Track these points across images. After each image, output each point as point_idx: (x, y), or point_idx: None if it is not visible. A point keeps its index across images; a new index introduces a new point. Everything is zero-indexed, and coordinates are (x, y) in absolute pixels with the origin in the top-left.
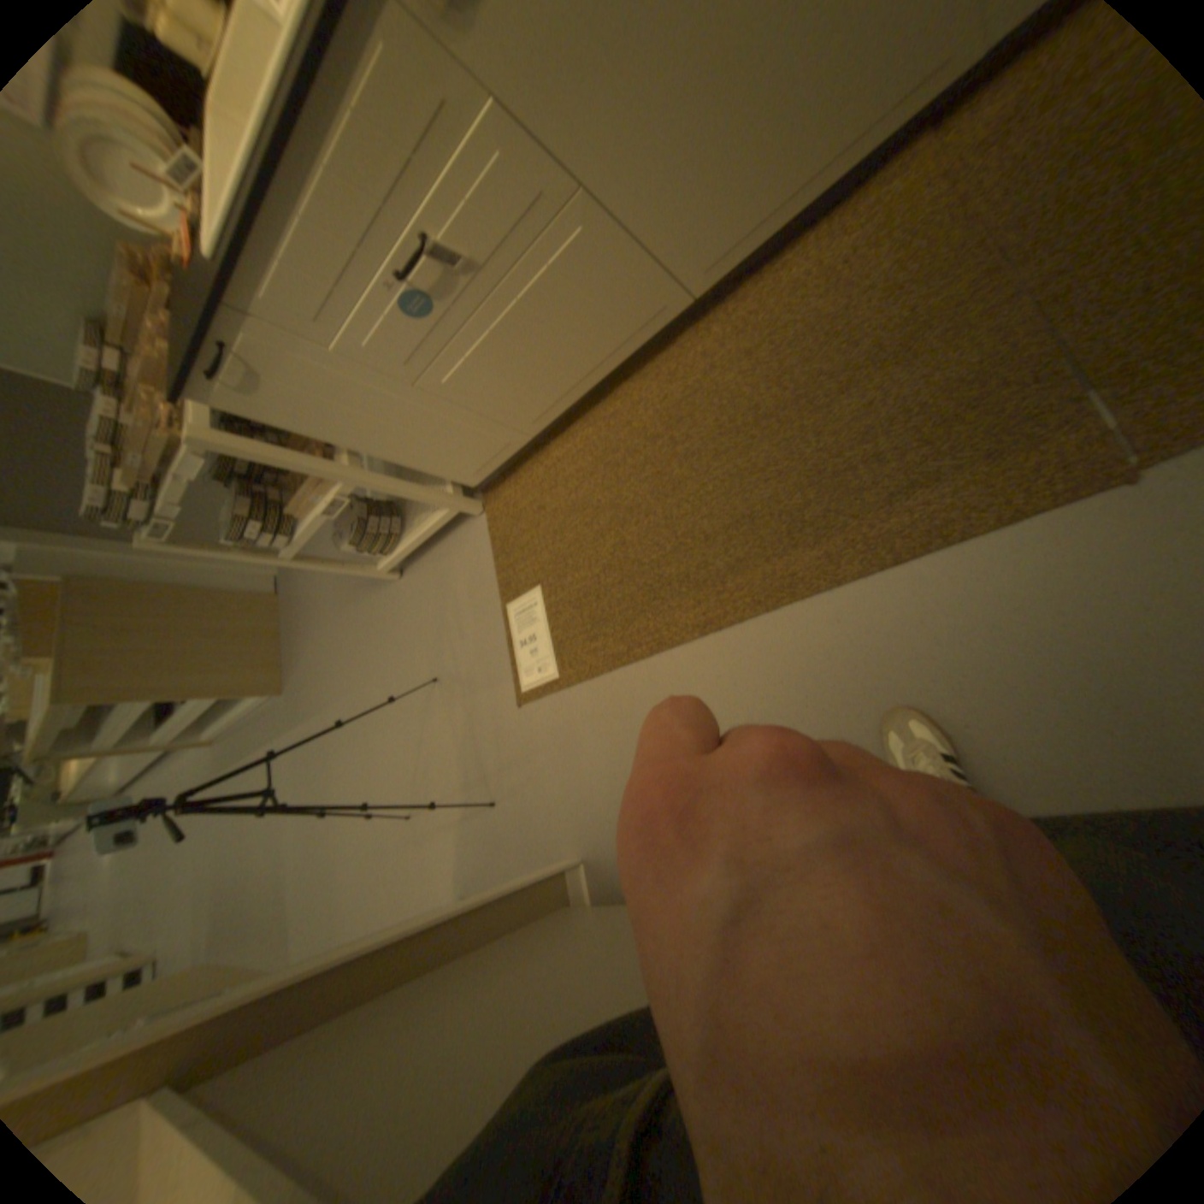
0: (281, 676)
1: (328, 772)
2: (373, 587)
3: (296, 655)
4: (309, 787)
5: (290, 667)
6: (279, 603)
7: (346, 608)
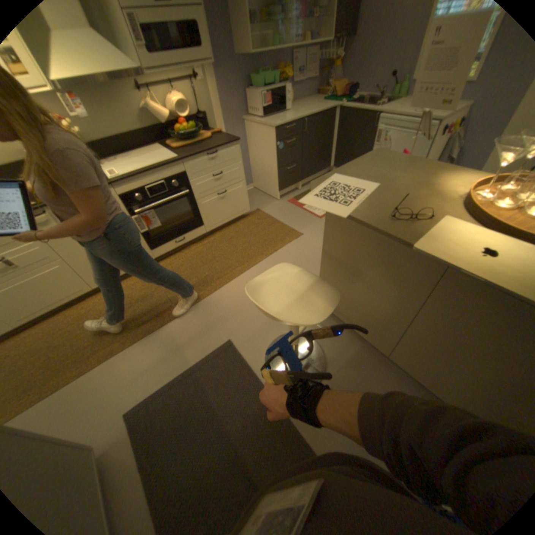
0: None
1: None
2: None
3: None
4: None
5: None
6: None
7: None
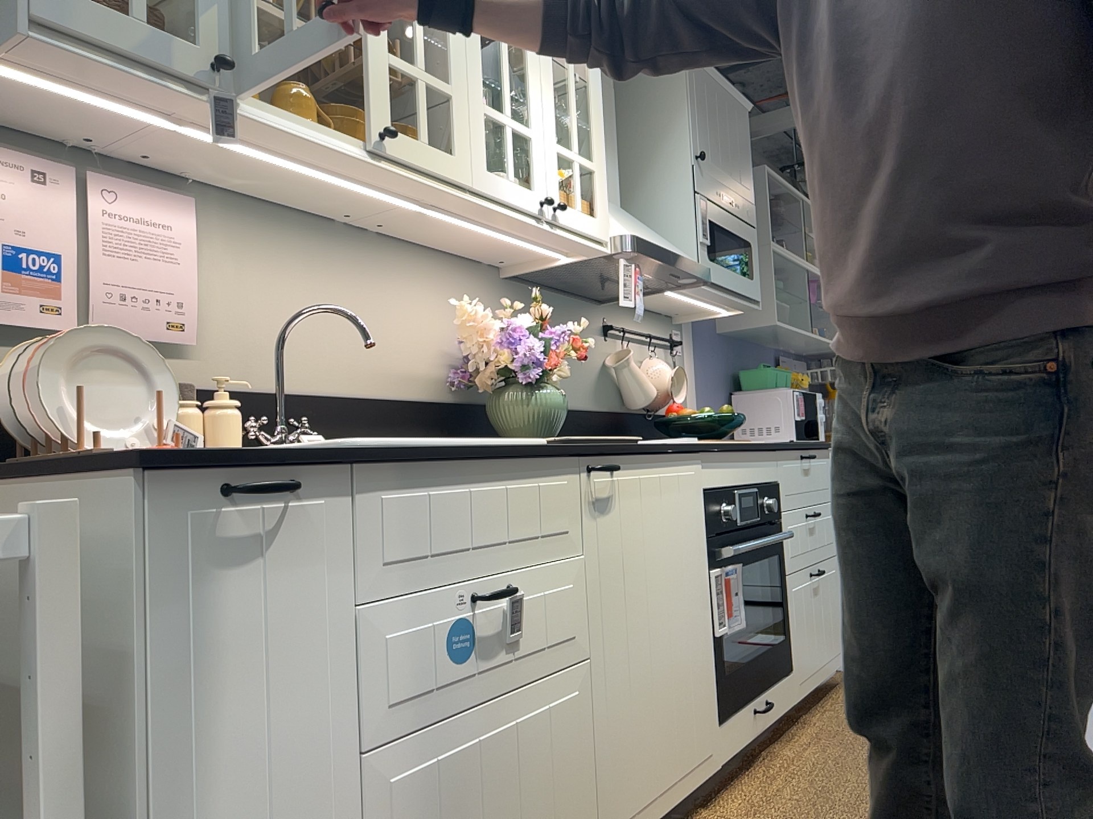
0: None
1: None
2: None
3: None
4: None
5: None
6: None
7: None
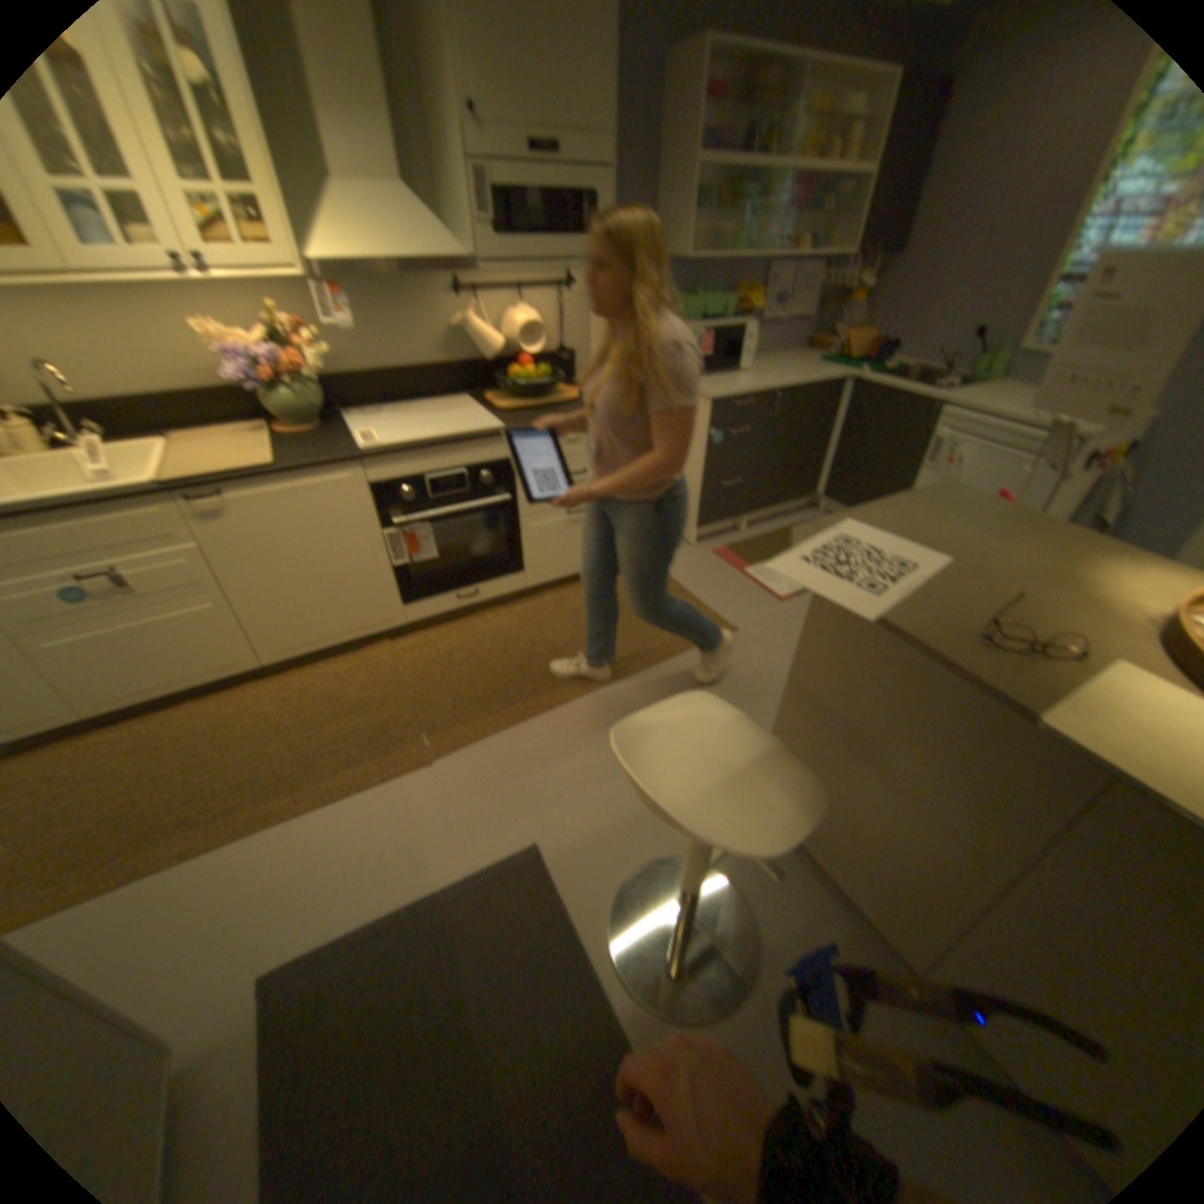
0: None
1: None
2: None
3: None
4: None
5: None
6: None
7: None
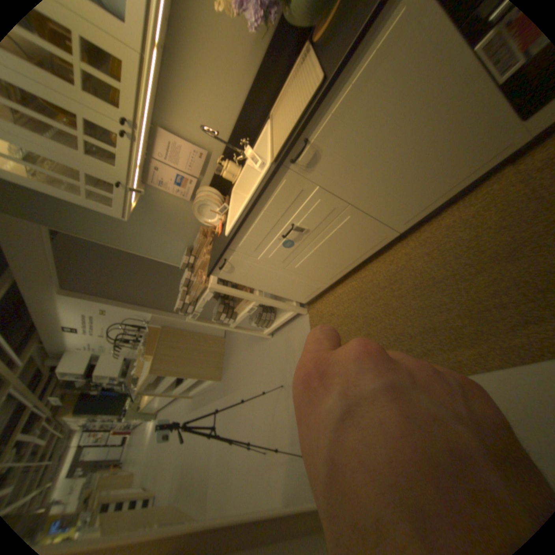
0: (220, 373)
1: (233, 421)
2: (260, 340)
3: (227, 365)
4: (224, 427)
5: (224, 369)
6: (224, 341)
7: (249, 347)
